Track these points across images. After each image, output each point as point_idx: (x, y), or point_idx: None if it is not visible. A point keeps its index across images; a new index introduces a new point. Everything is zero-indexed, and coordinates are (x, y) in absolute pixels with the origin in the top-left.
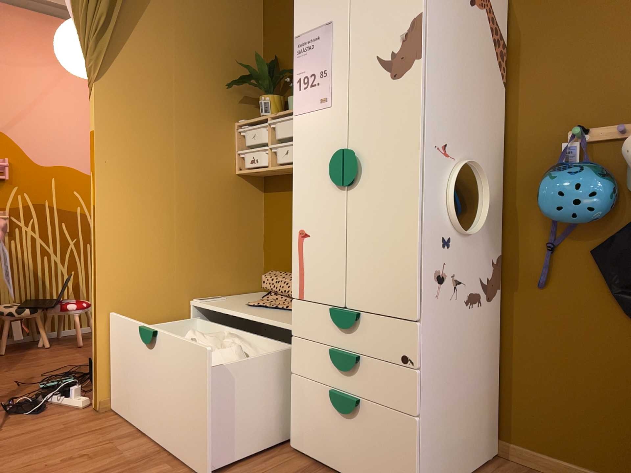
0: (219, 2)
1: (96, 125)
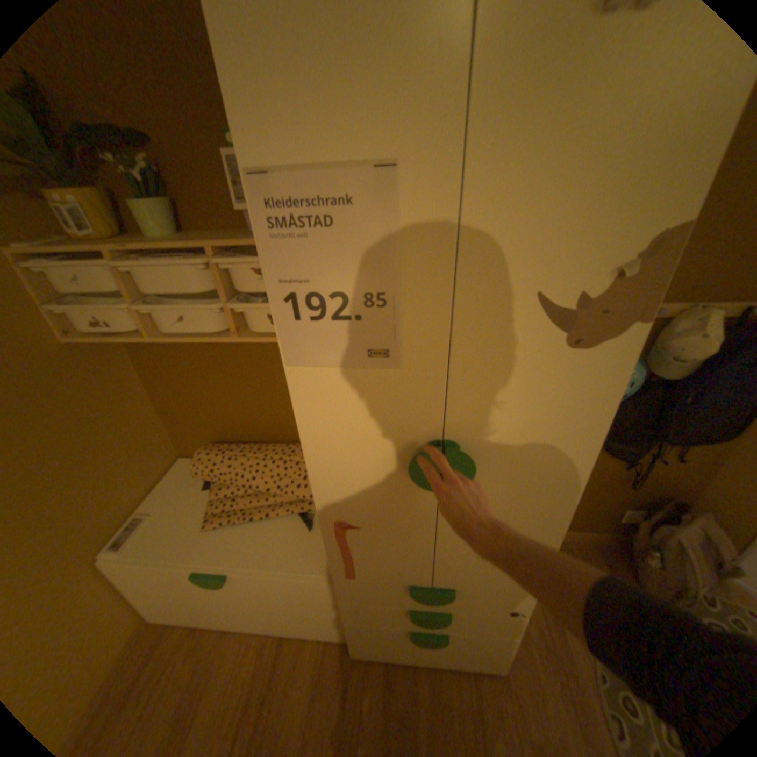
0: None
1: None
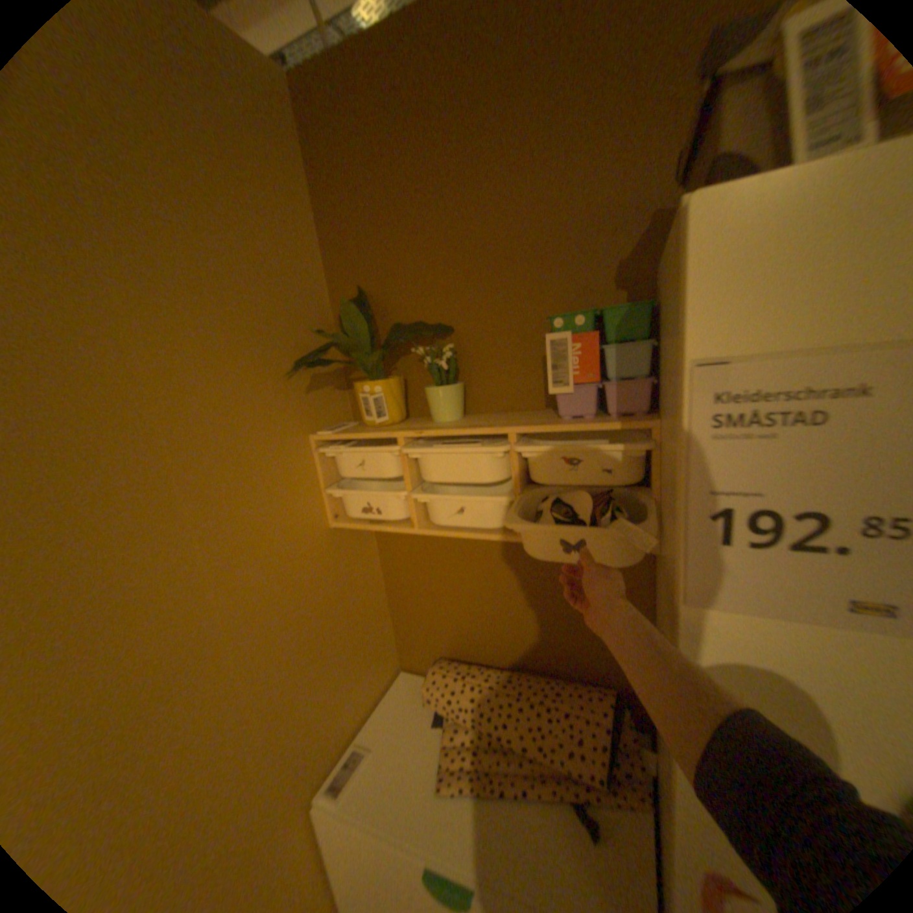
0: (213, 164)
1: None
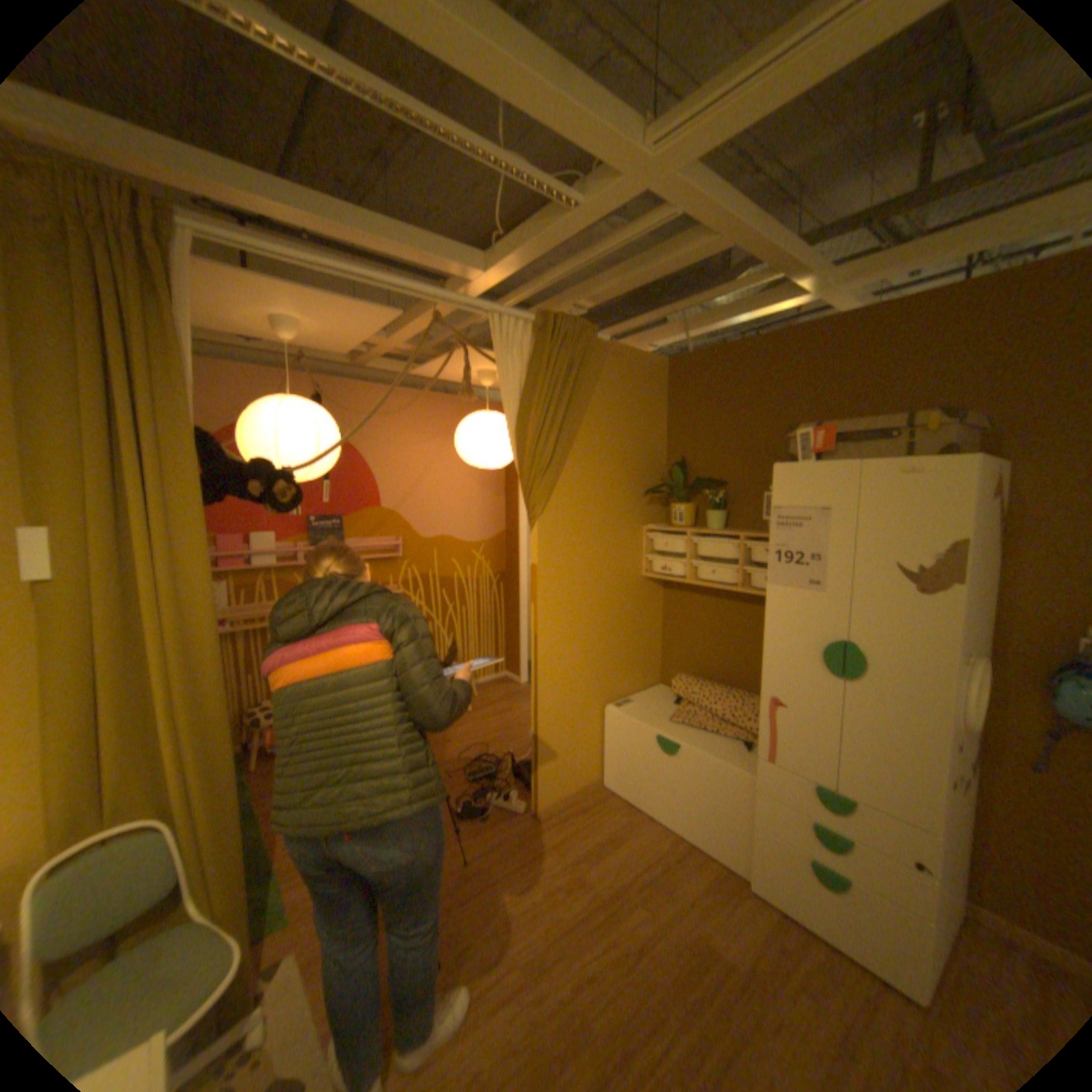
0: (631, 409)
1: (537, 559)
